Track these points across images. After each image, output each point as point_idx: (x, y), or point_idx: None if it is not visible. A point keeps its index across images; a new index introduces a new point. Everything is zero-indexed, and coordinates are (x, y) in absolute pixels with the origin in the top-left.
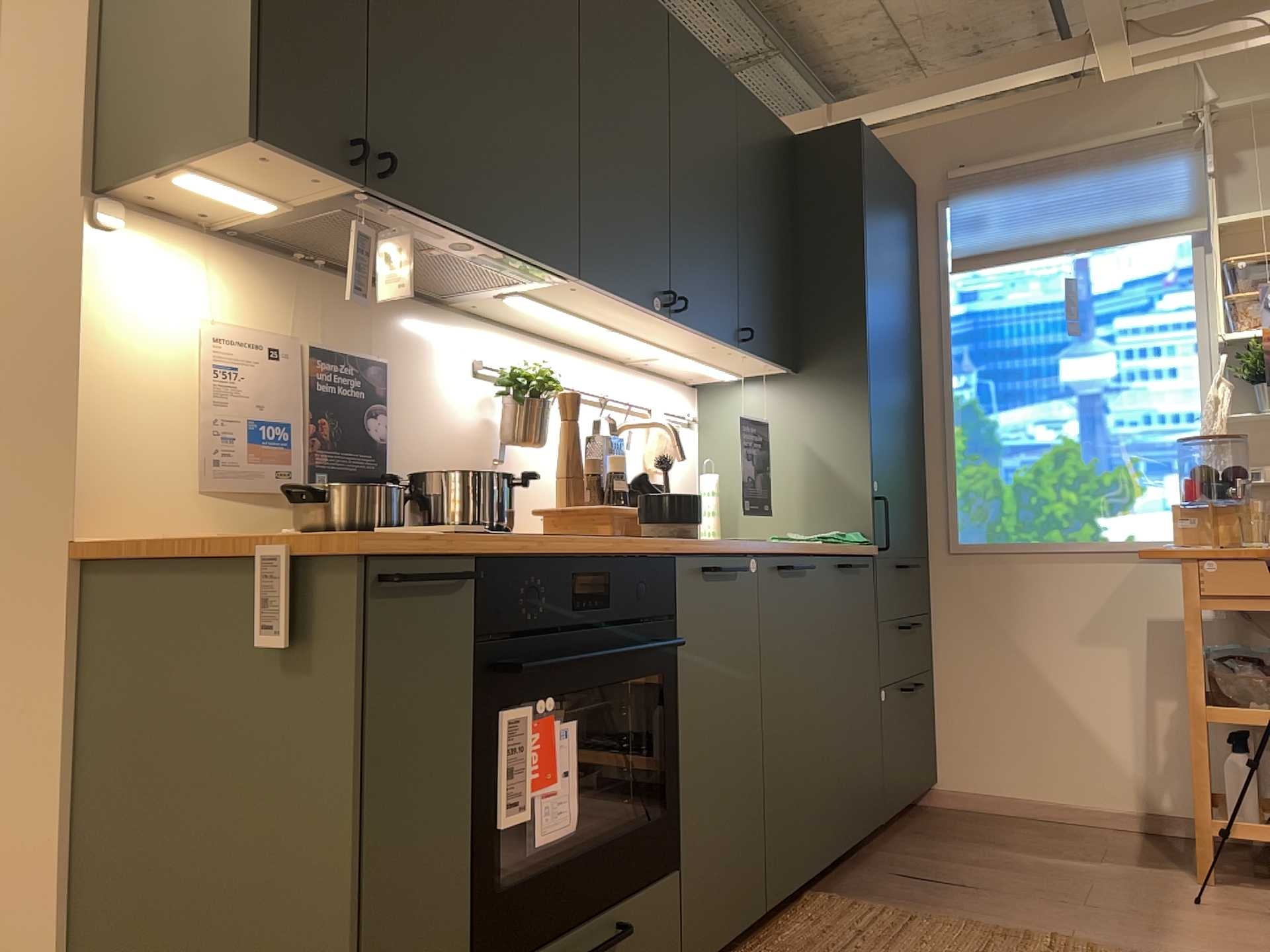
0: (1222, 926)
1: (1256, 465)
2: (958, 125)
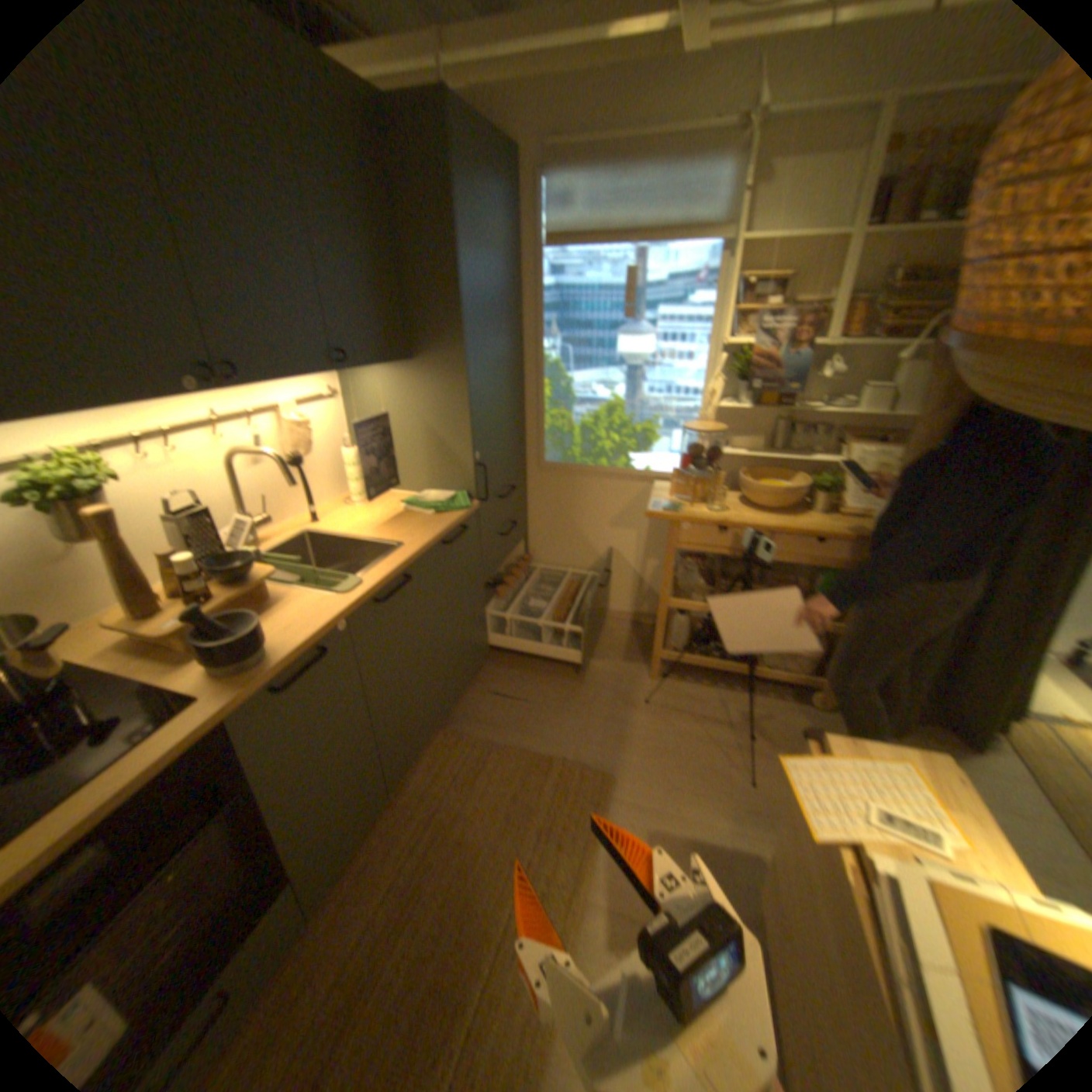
0: (654, 729)
1: (729, 434)
2: (557, 81)
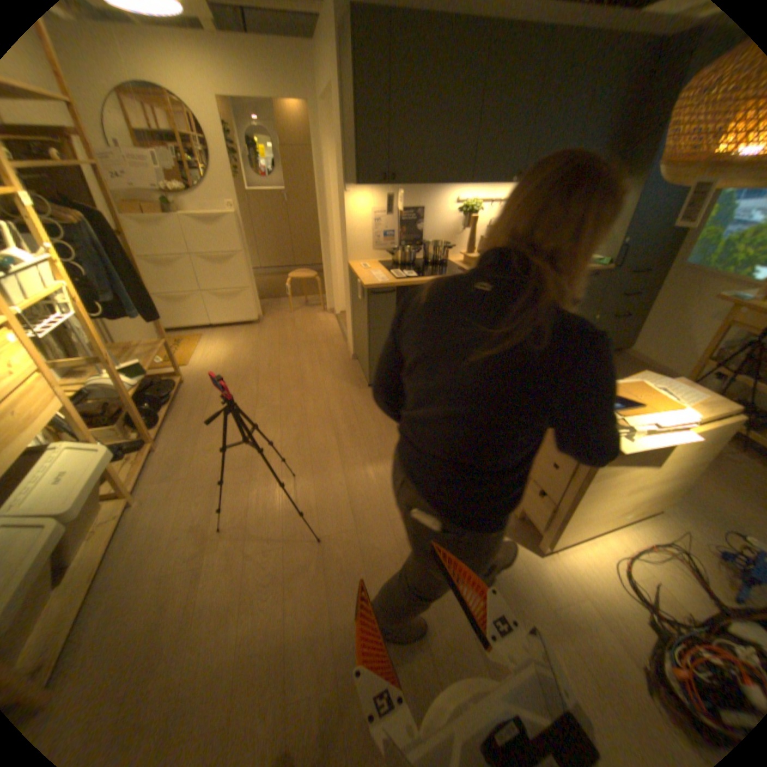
0: None
1: None
2: None
